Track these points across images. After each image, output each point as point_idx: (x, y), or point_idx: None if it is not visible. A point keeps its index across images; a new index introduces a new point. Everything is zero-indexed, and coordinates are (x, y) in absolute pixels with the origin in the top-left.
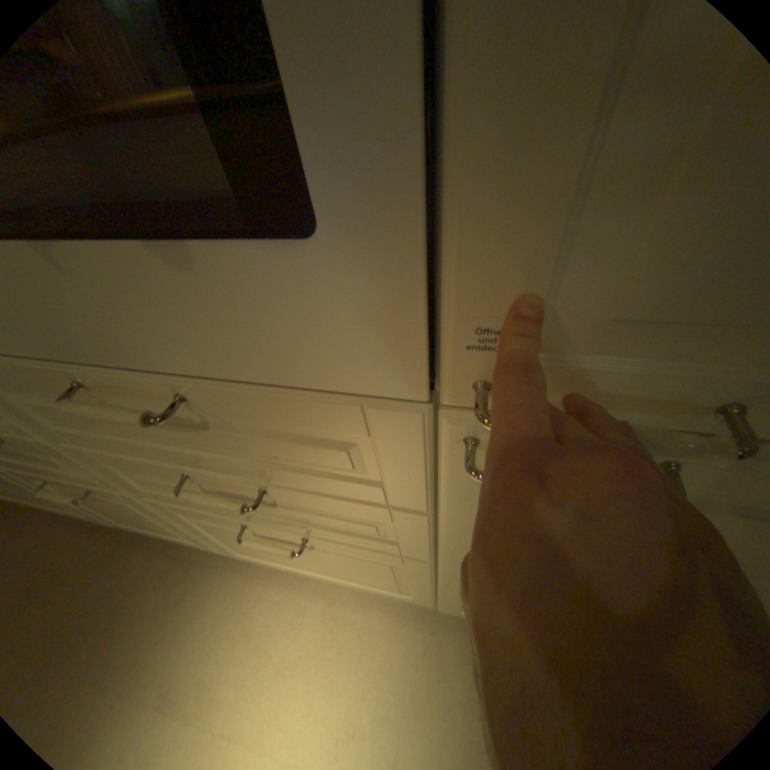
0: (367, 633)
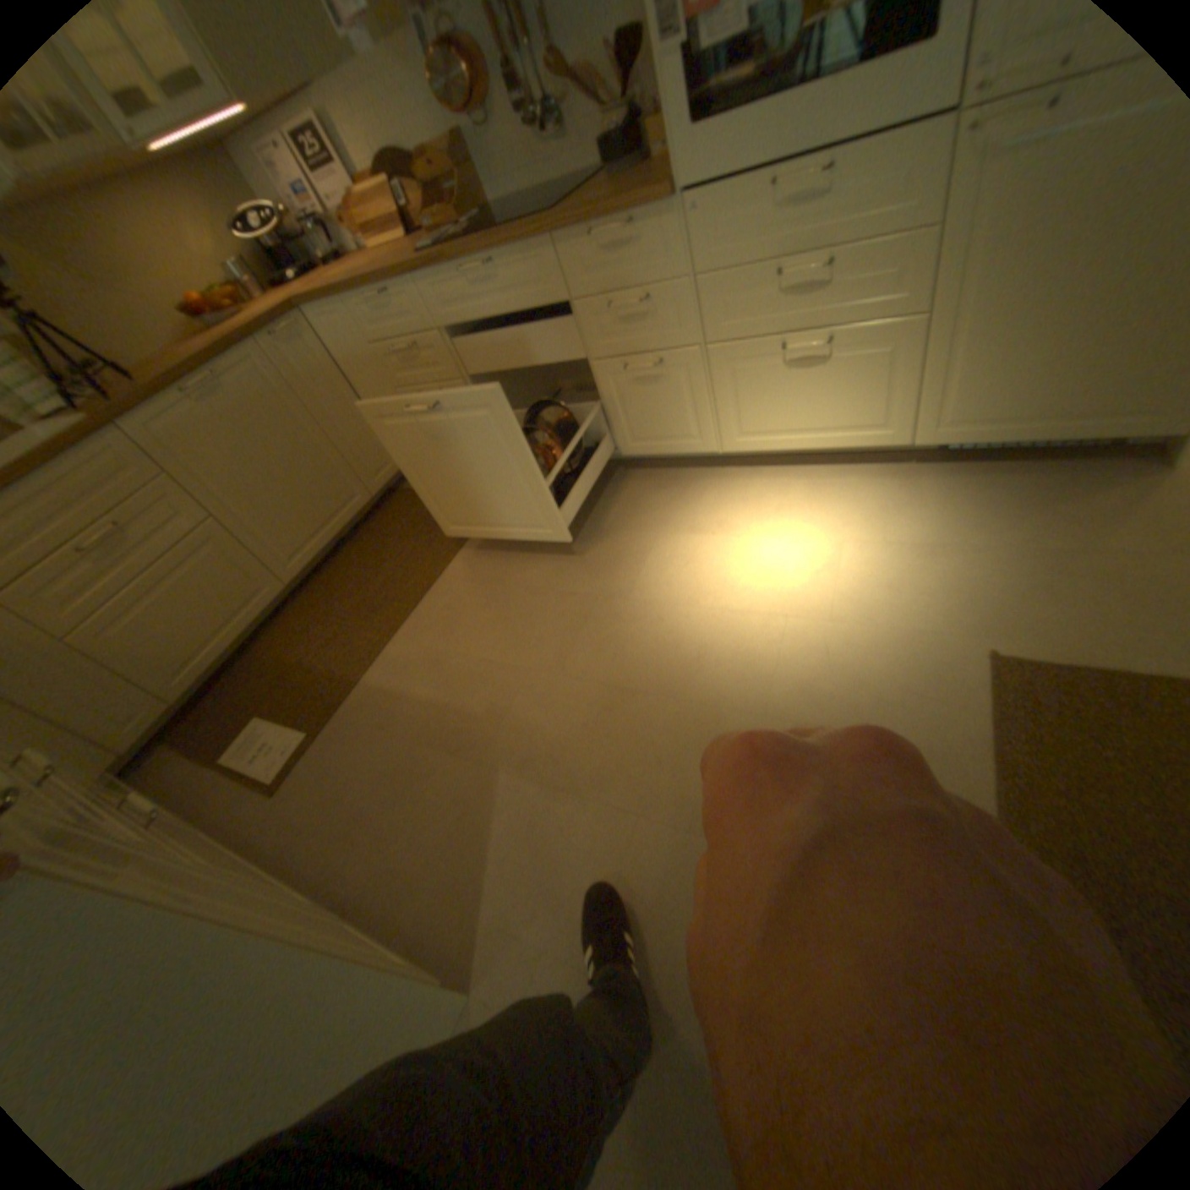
0: (850, 486)
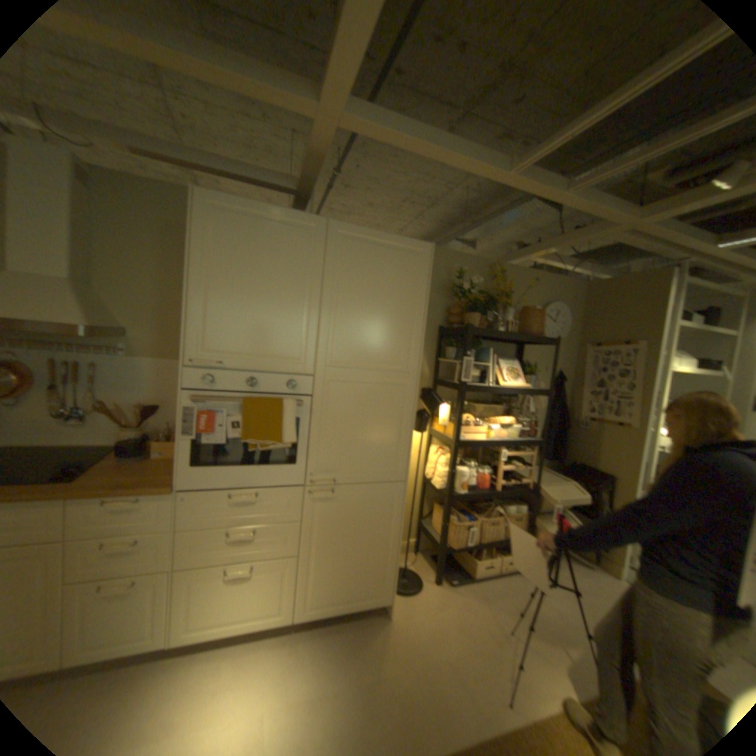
0: (259, 661)
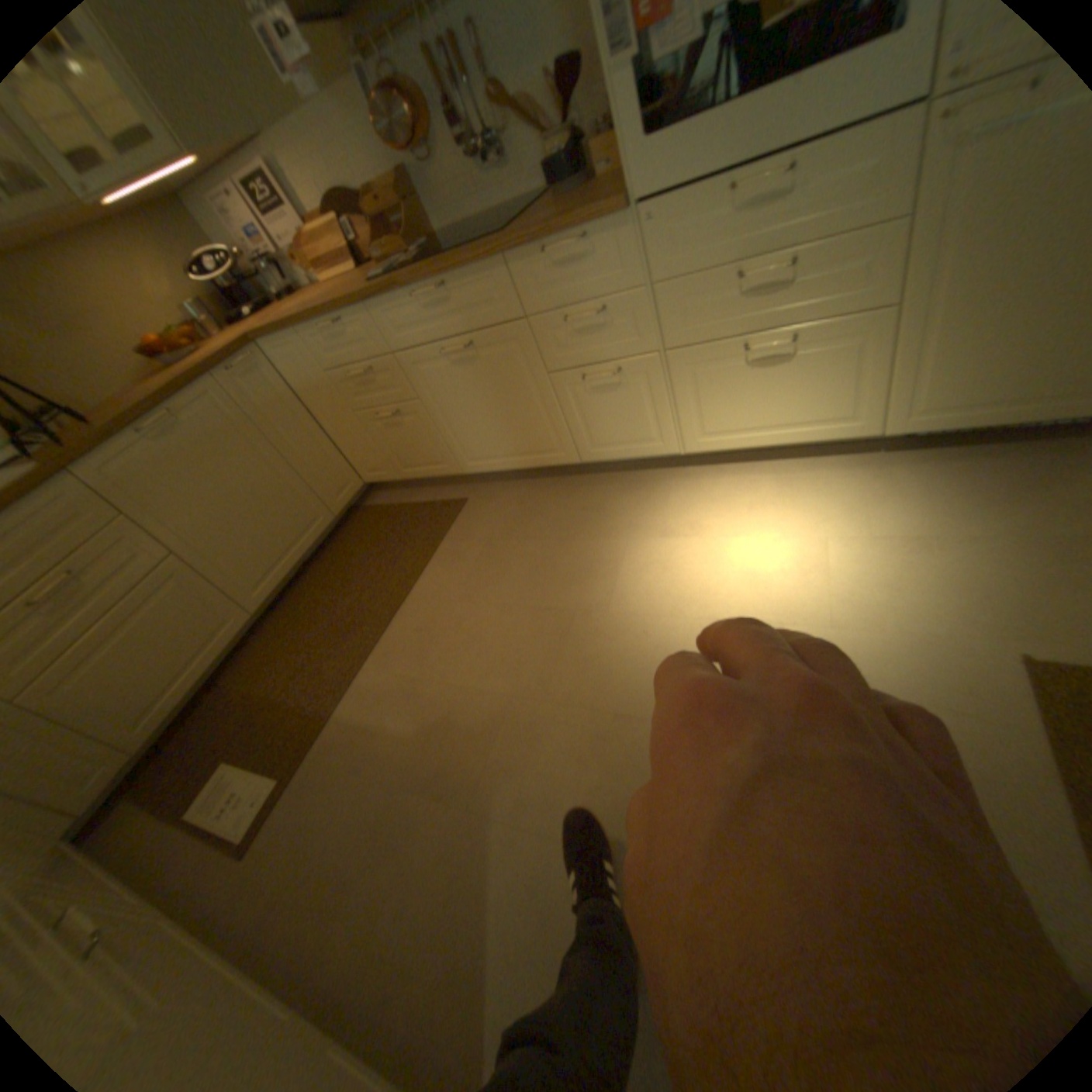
0: (821, 479)
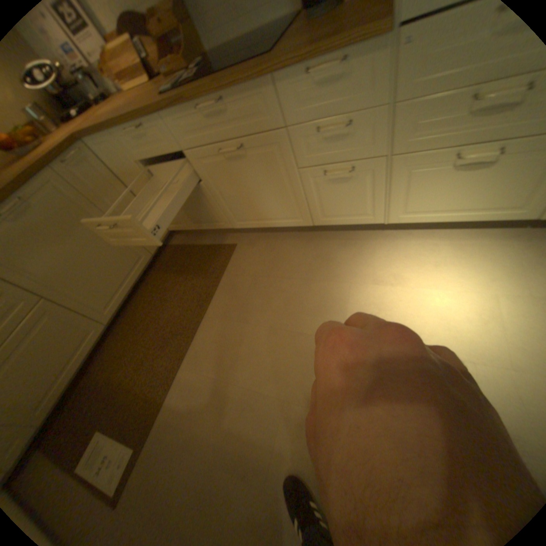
0: (485, 247)
